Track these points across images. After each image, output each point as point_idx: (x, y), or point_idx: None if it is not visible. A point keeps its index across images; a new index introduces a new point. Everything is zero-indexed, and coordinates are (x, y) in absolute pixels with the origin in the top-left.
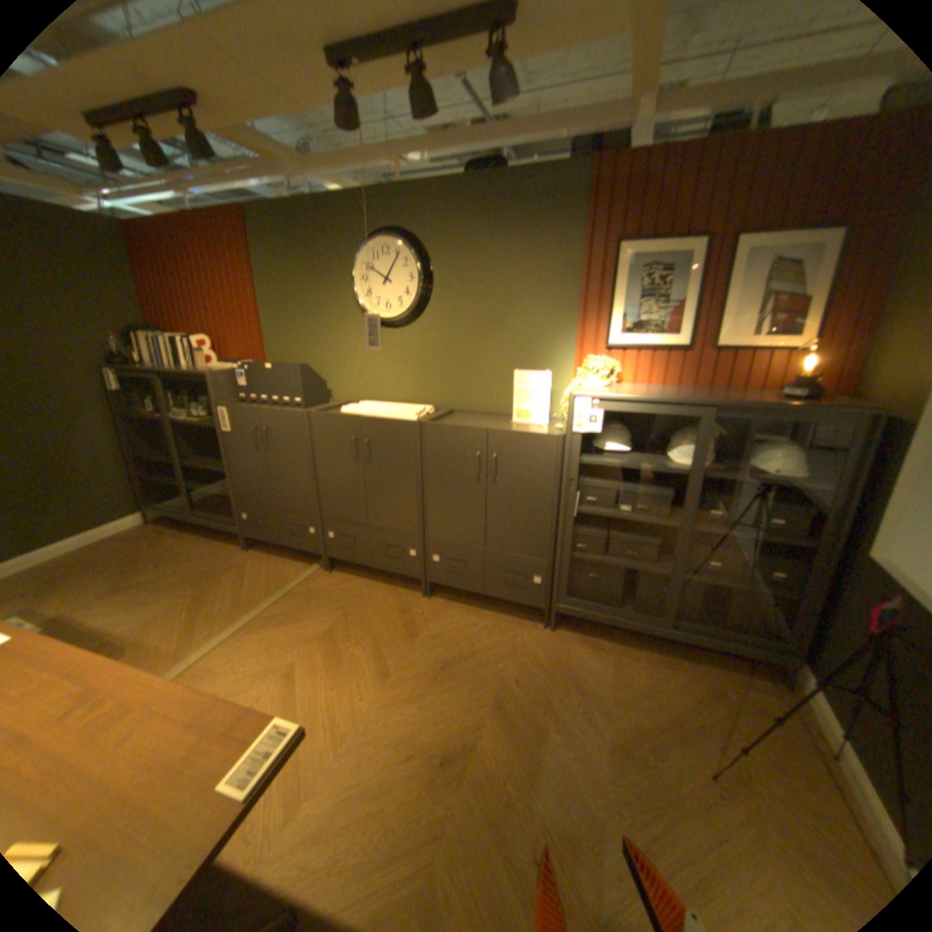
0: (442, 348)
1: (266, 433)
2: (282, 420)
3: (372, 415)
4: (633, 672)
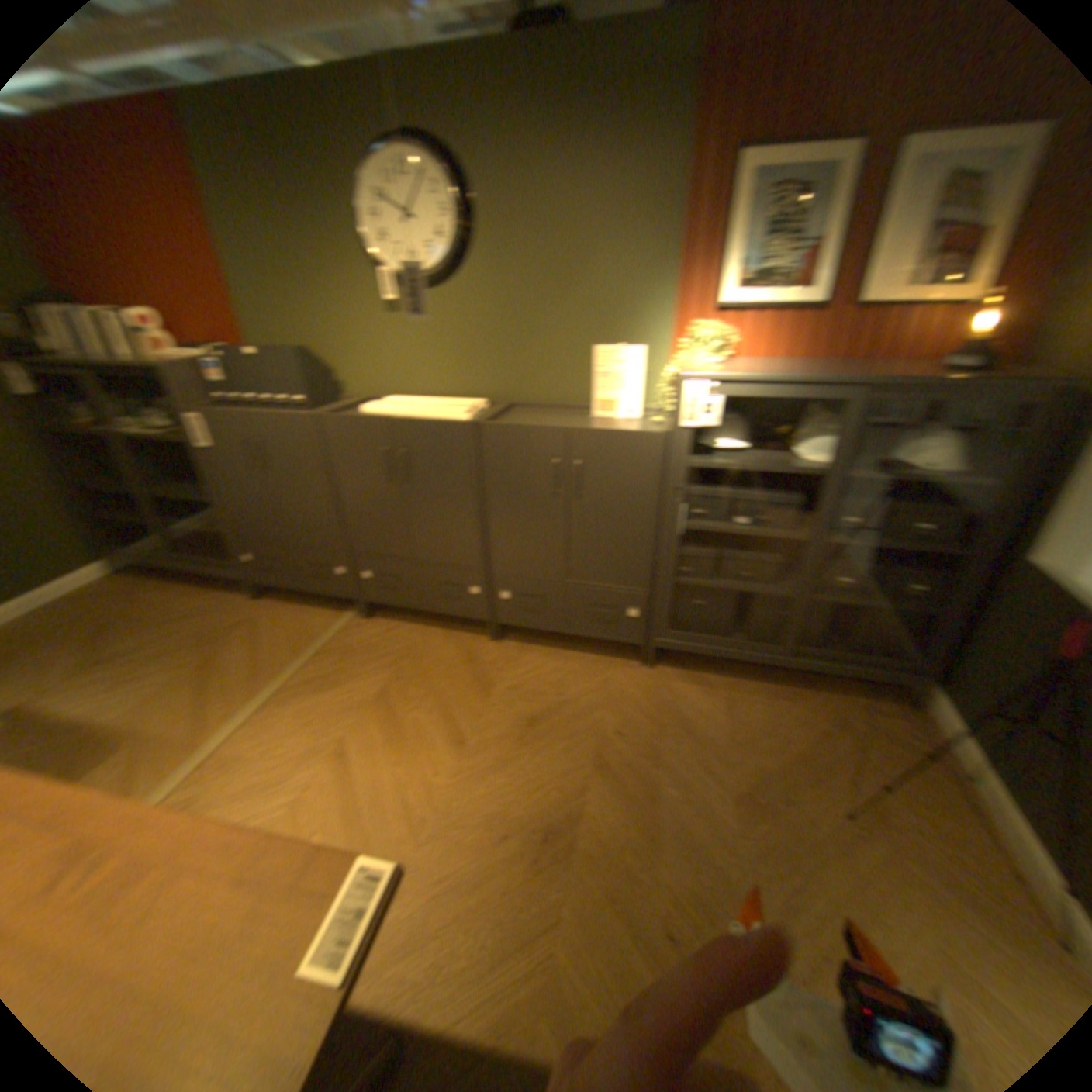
0: (489, 316)
1: (255, 447)
2: (275, 428)
3: (403, 415)
4: (746, 707)
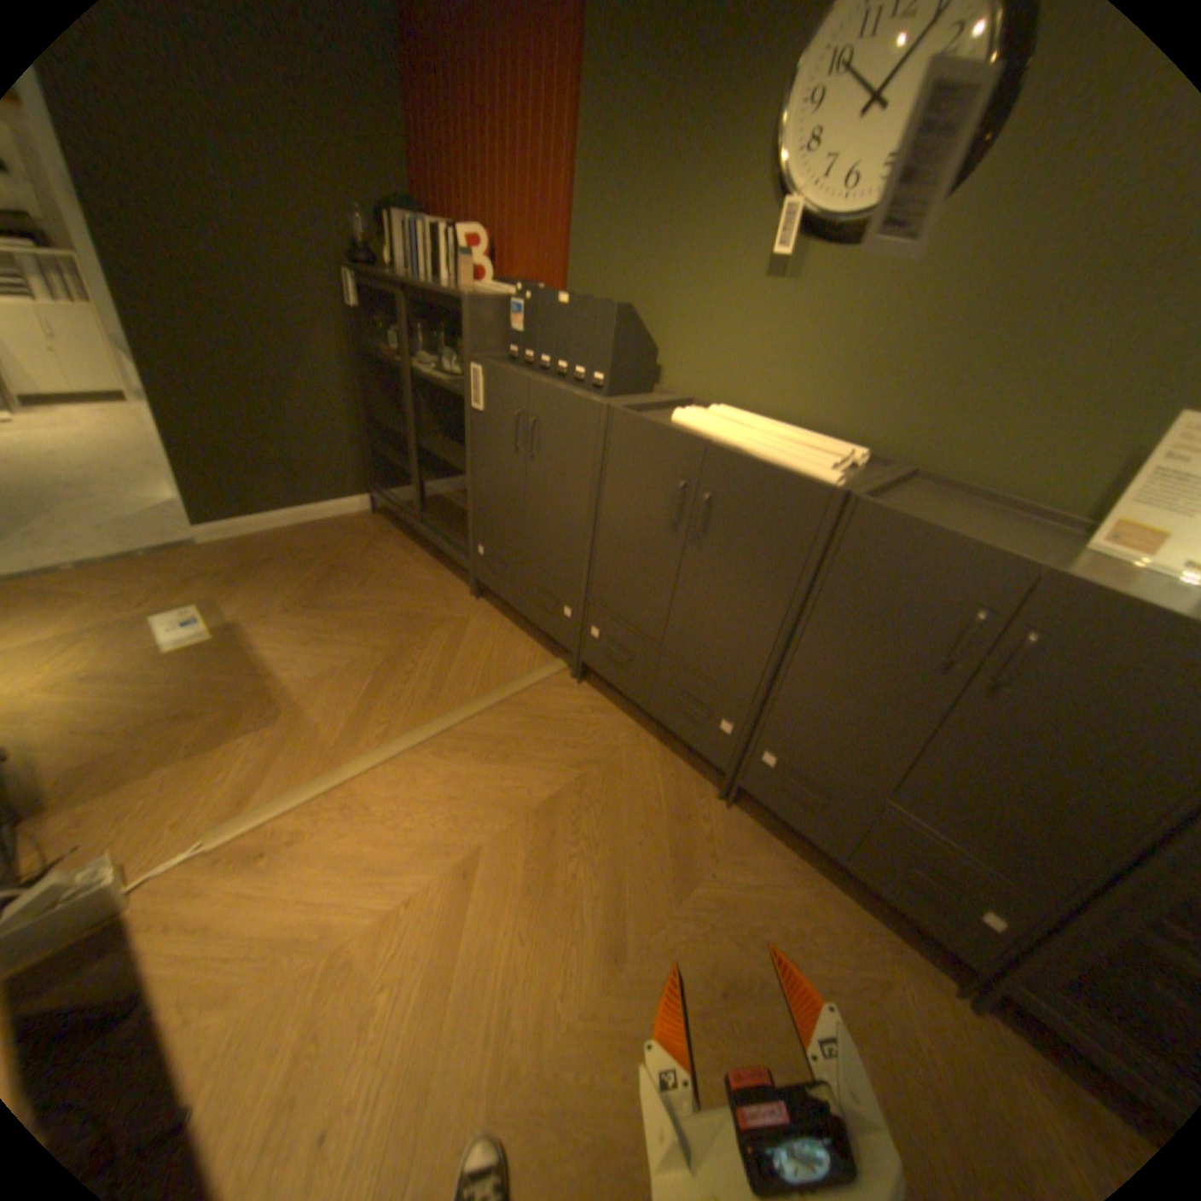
0: (952, 308)
1: (532, 426)
2: (562, 409)
3: (734, 441)
4: None
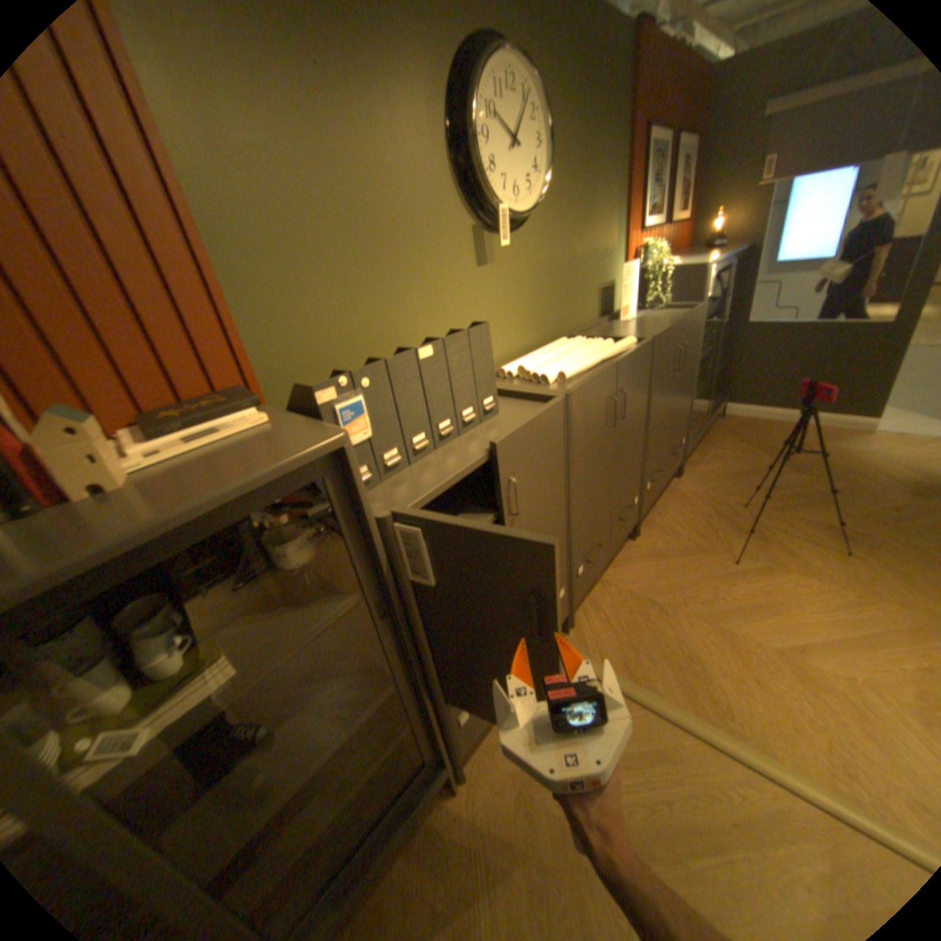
0: (553, 255)
1: (511, 488)
2: (535, 437)
3: (600, 358)
4: (720, 454)
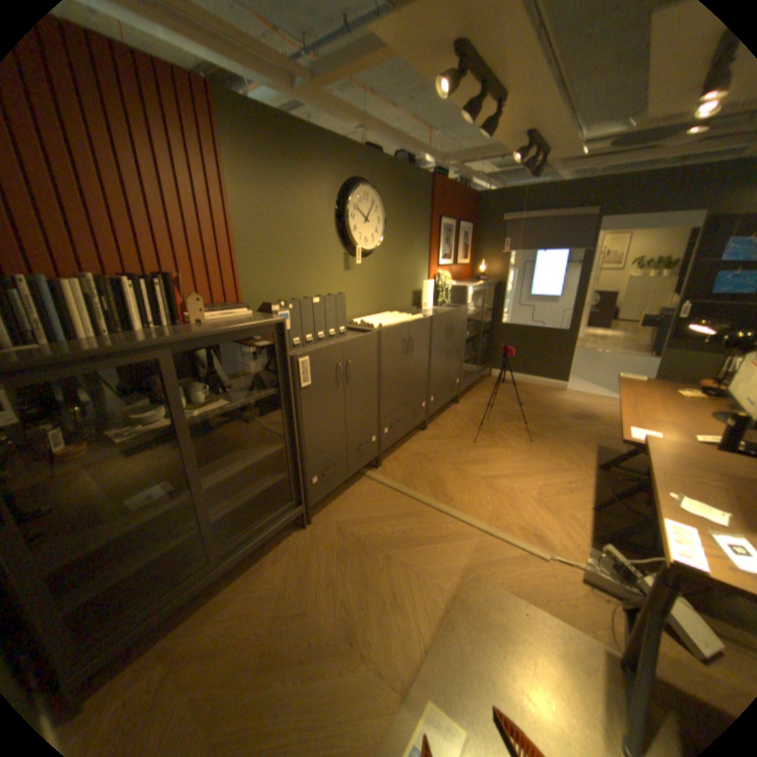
0: (385, 271)
1: (348, 365)
2: (362, 346)
3: (401, 321)
4: (482, 395)
